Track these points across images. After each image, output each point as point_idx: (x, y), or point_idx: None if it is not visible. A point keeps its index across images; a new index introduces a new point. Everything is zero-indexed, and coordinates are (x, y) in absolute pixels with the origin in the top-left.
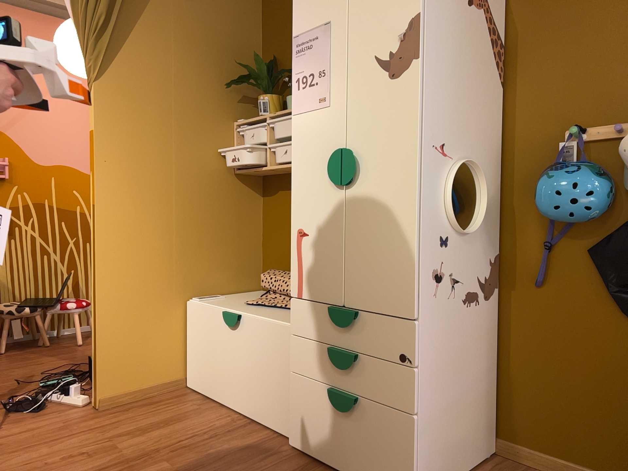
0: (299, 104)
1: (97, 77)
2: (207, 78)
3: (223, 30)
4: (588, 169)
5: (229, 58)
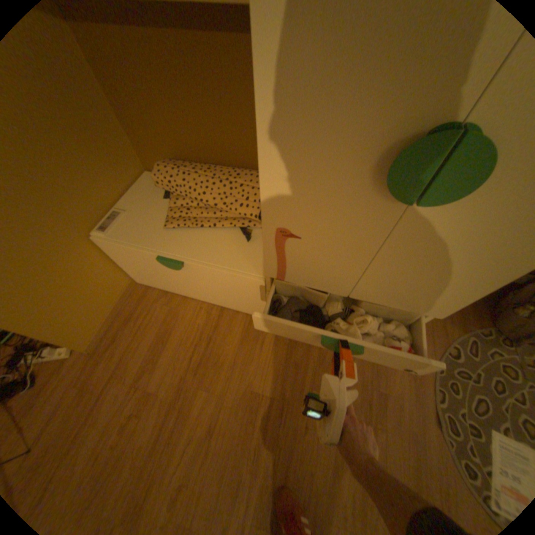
0: None
1: None
2: None
3: None
4: None
5: None
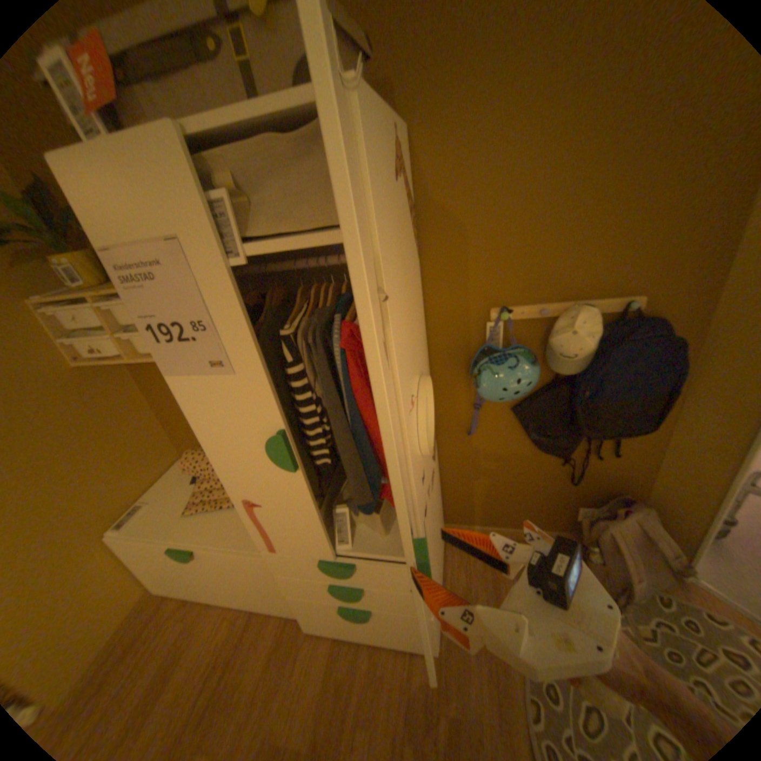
0: (171, 363)
1: None
2: None
3: None
4: (525, 360)
5: None
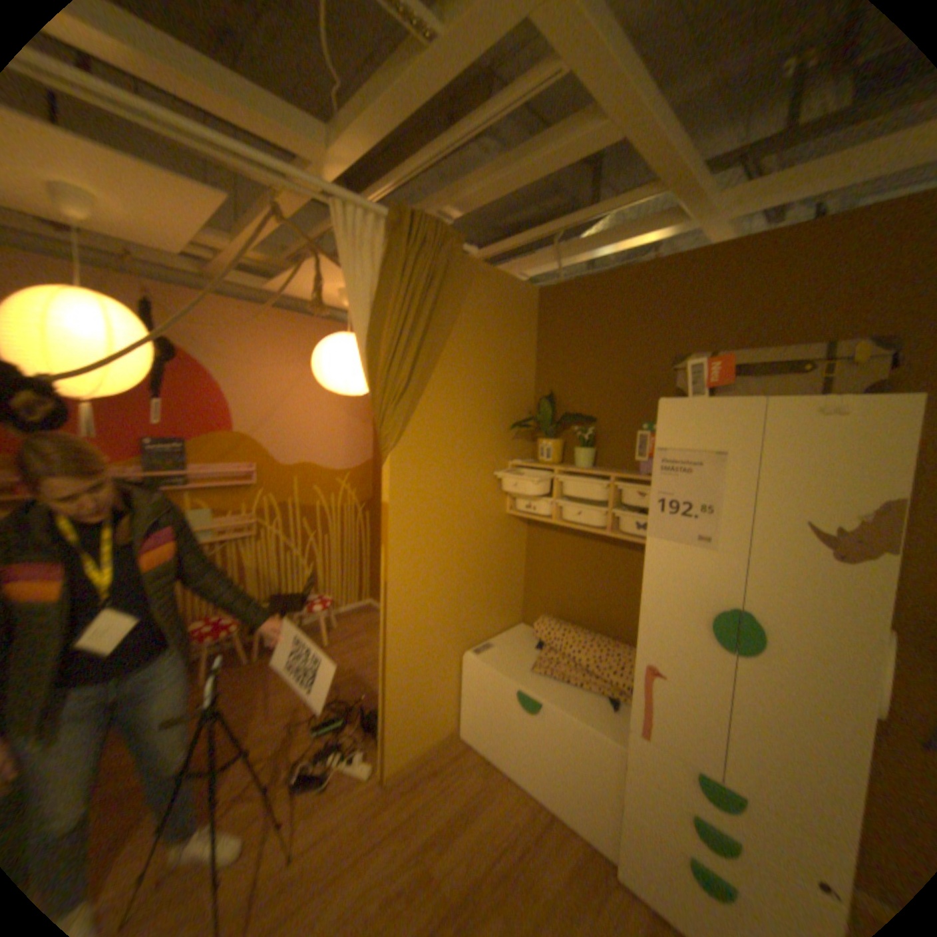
0: (662, 527)
1: (393, 446)
2: (489, 420)
3: (504, 365)
4: None
5: (507, 394)
